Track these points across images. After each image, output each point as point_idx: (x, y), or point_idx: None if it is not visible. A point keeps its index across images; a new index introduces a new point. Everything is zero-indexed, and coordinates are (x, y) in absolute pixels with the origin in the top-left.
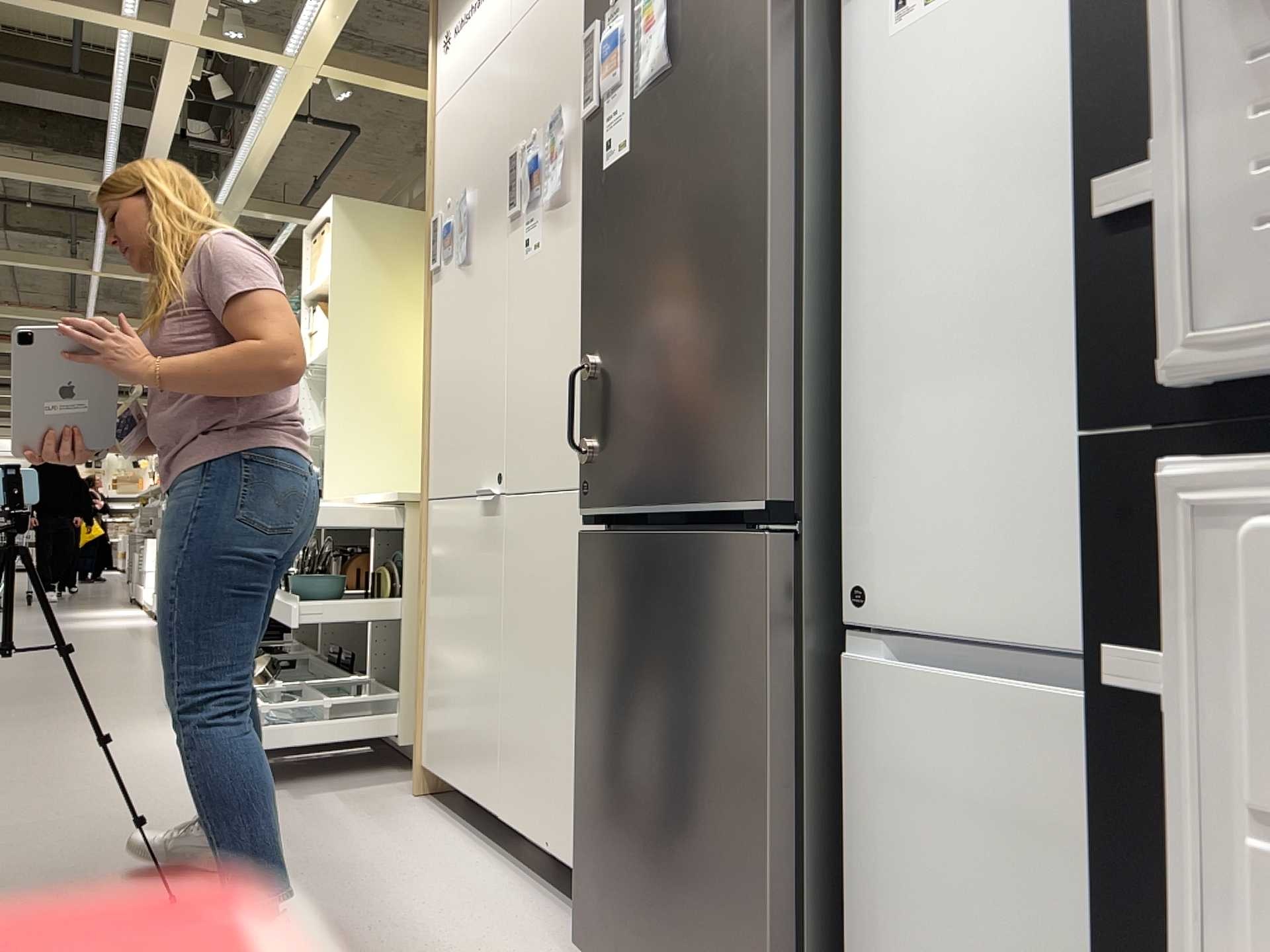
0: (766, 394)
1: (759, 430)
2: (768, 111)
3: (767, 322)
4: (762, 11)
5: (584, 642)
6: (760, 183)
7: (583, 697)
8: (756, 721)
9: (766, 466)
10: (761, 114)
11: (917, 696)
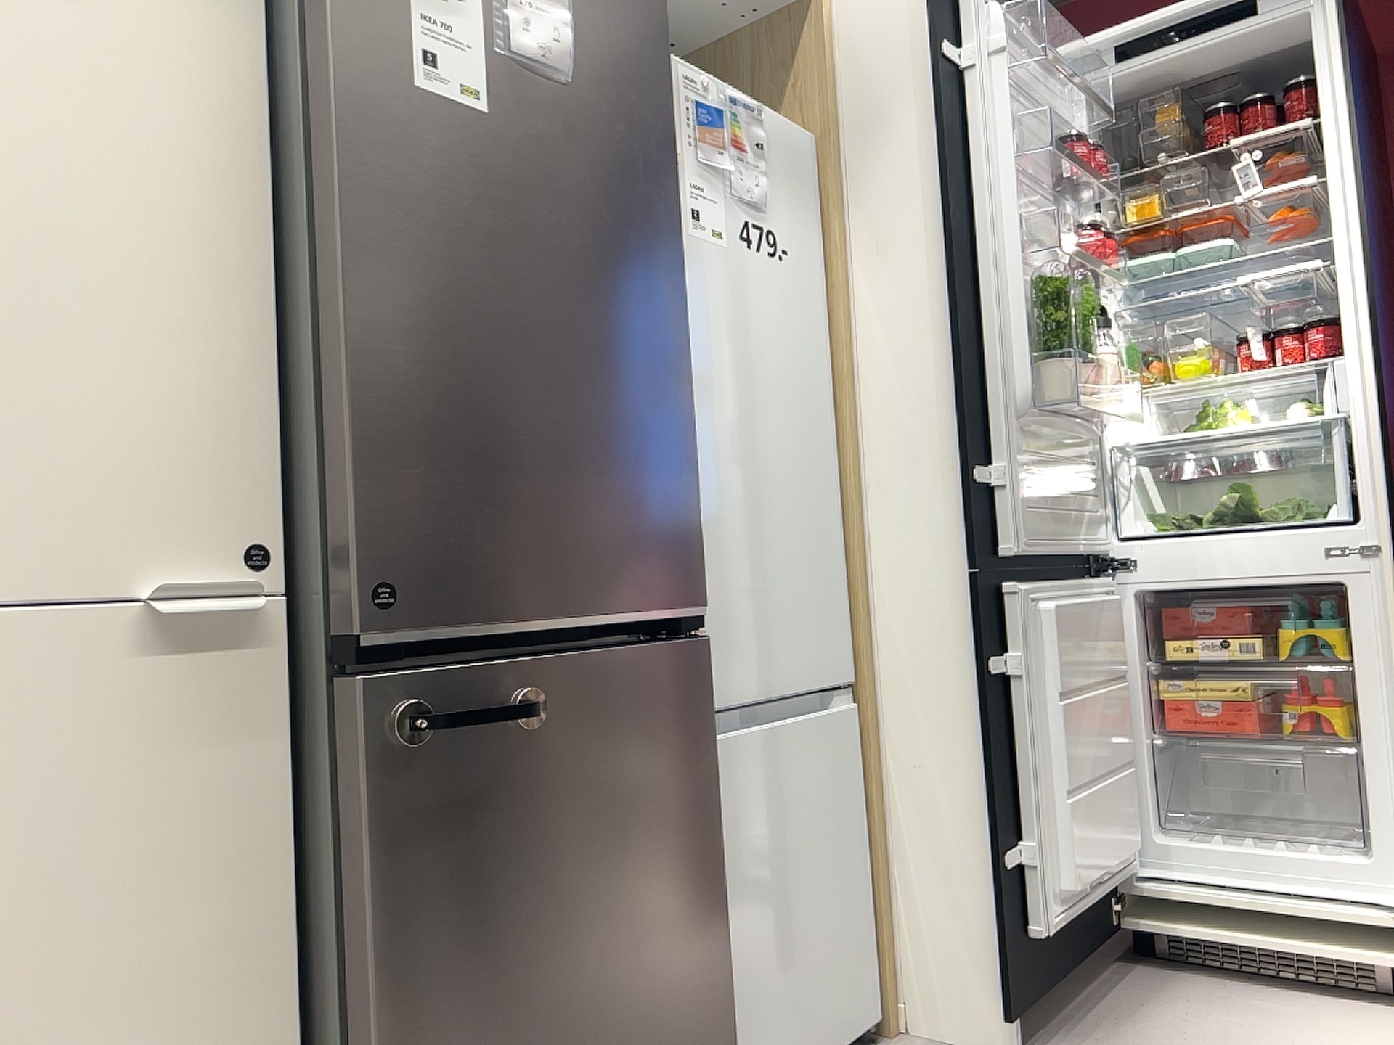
0: (695, 503)
1: (691, 536)
2: (680, 240)
3: (691, 436)
4: (669, 140)
5: (388, 867)
6: (678, 302)
7: (393, 965)
8: (707, 817)
9: (699, 571)
10: (674, 237)
11: (732, 752)
